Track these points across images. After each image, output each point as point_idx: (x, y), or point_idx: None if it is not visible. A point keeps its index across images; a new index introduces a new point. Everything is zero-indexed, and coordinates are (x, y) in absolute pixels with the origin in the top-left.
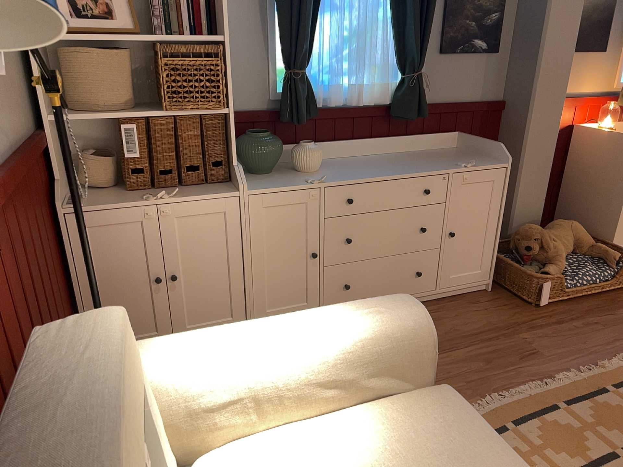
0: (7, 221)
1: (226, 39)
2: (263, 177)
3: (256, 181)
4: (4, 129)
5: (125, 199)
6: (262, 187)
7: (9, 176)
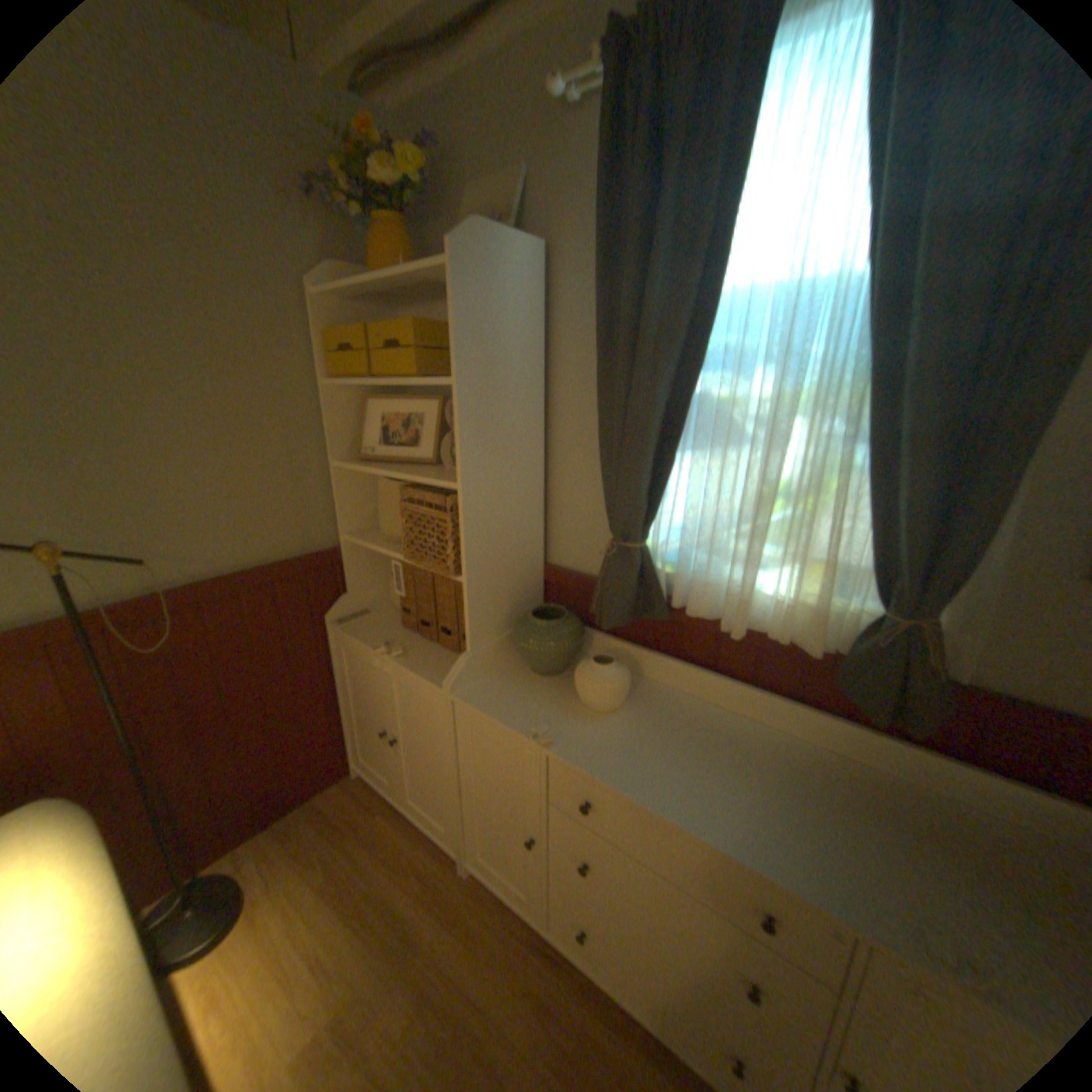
0: (132, 643)
1: (463, 488)
2: (527, 680)
3: (504, 683)
4: (214, 554)
5: (376, 636)
6: (482, 699)
7: (142, 605)
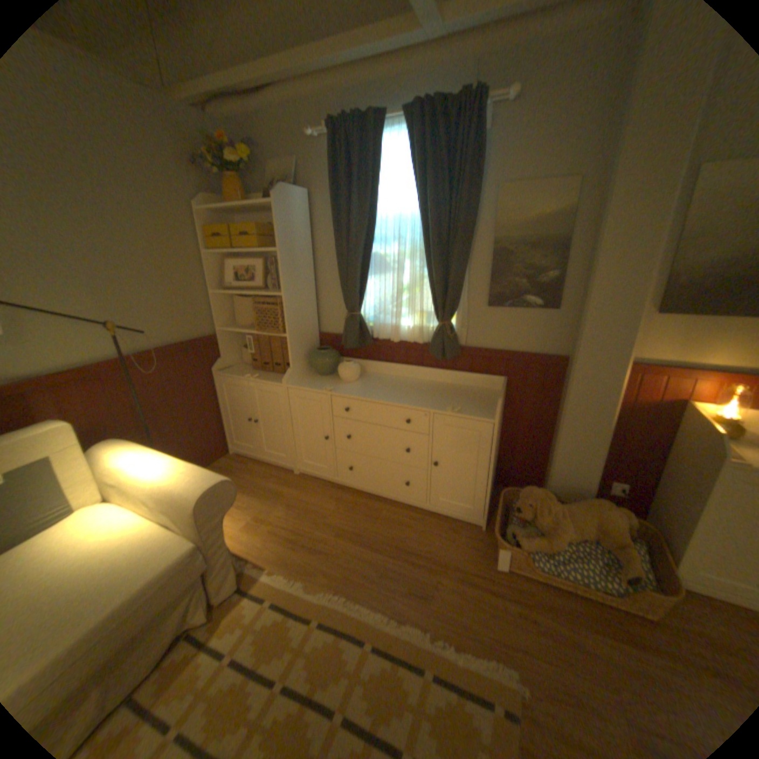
0: (131, 375)
1: (284, 295)
2: (318, 378)
3: (308, 379)
4: (161, 335)
5: (241, 373)
6: (300, 384)
7: (135, 357)
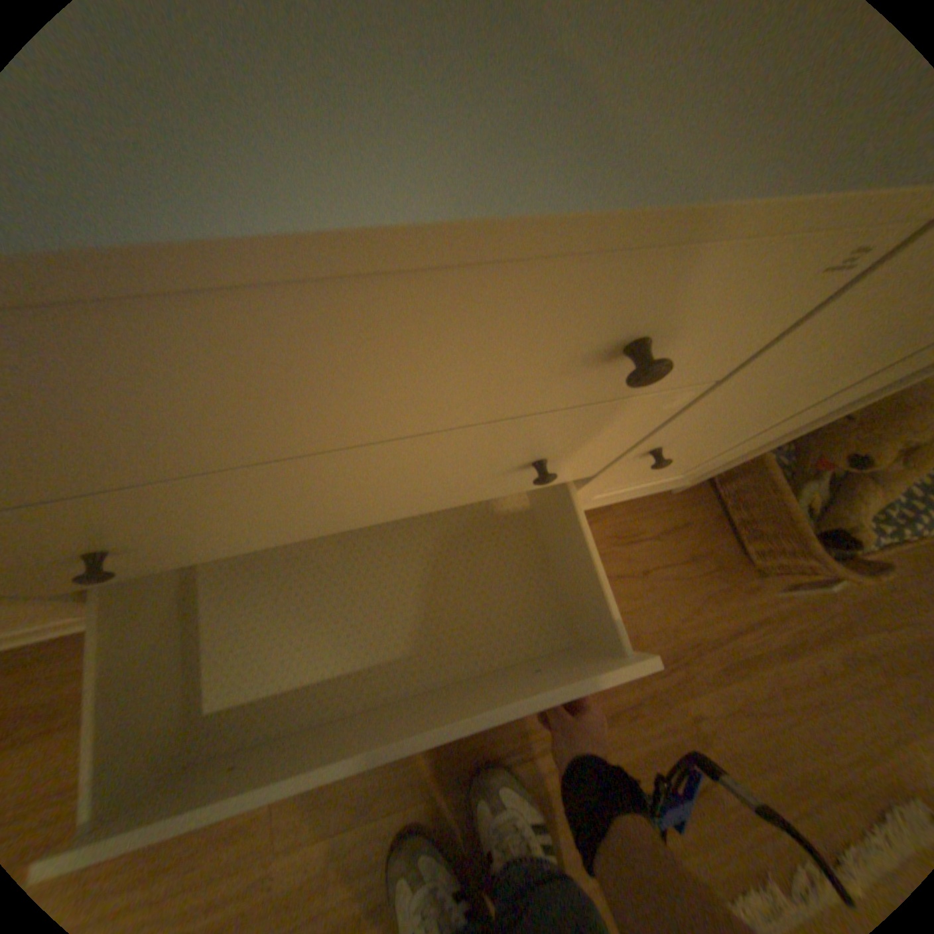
0: None
1: None
2: None
3: None
4: None
5: None
6: None
7: None
